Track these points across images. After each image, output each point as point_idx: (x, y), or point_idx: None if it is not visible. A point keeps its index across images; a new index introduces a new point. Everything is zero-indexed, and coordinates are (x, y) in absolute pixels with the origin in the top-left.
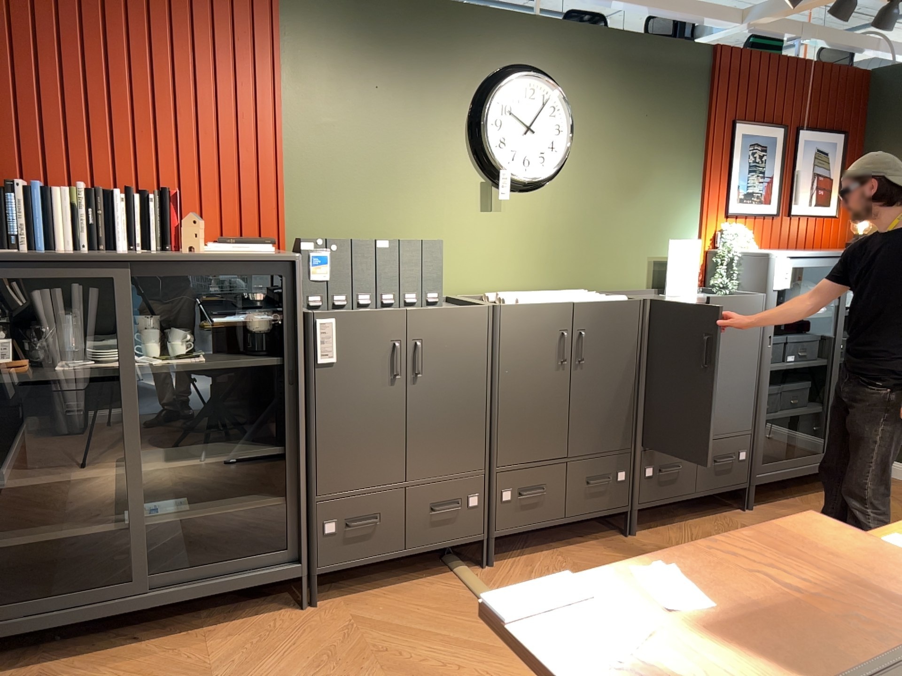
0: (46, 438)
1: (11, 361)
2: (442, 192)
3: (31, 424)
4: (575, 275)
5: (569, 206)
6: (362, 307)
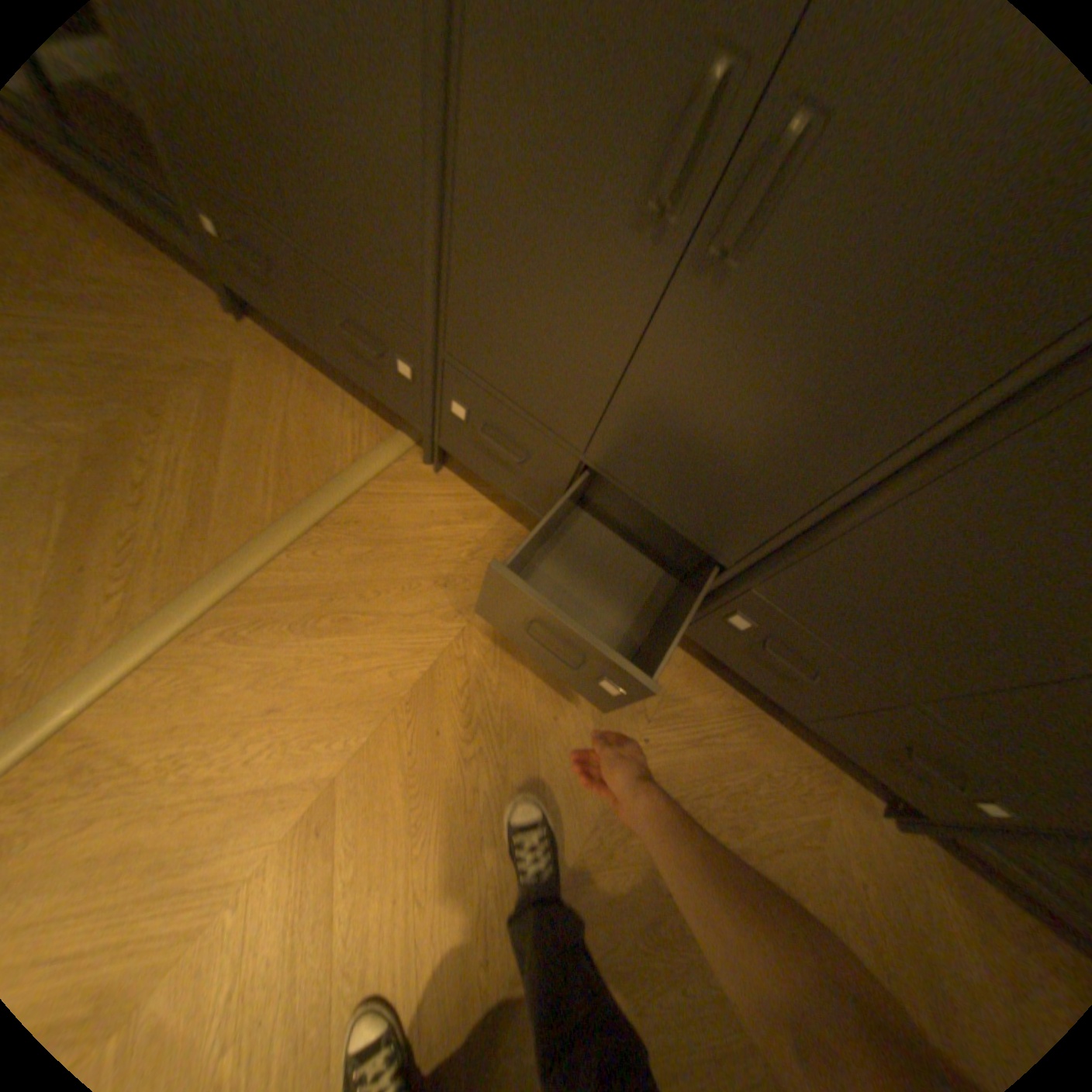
0: None
1: None
2: None
3: None
4: None
5: None
6: None
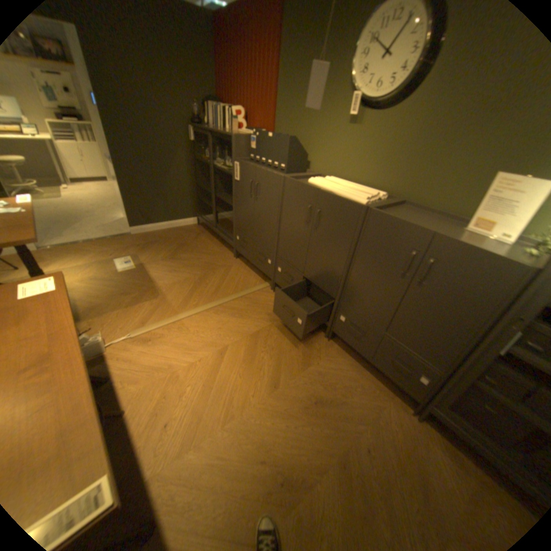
0: (211, 180)
1: (209, 157)
2: (330, 109)
3: (210, 175)
4: (400, 183)
5: (413, 124)
6: (262, 164)
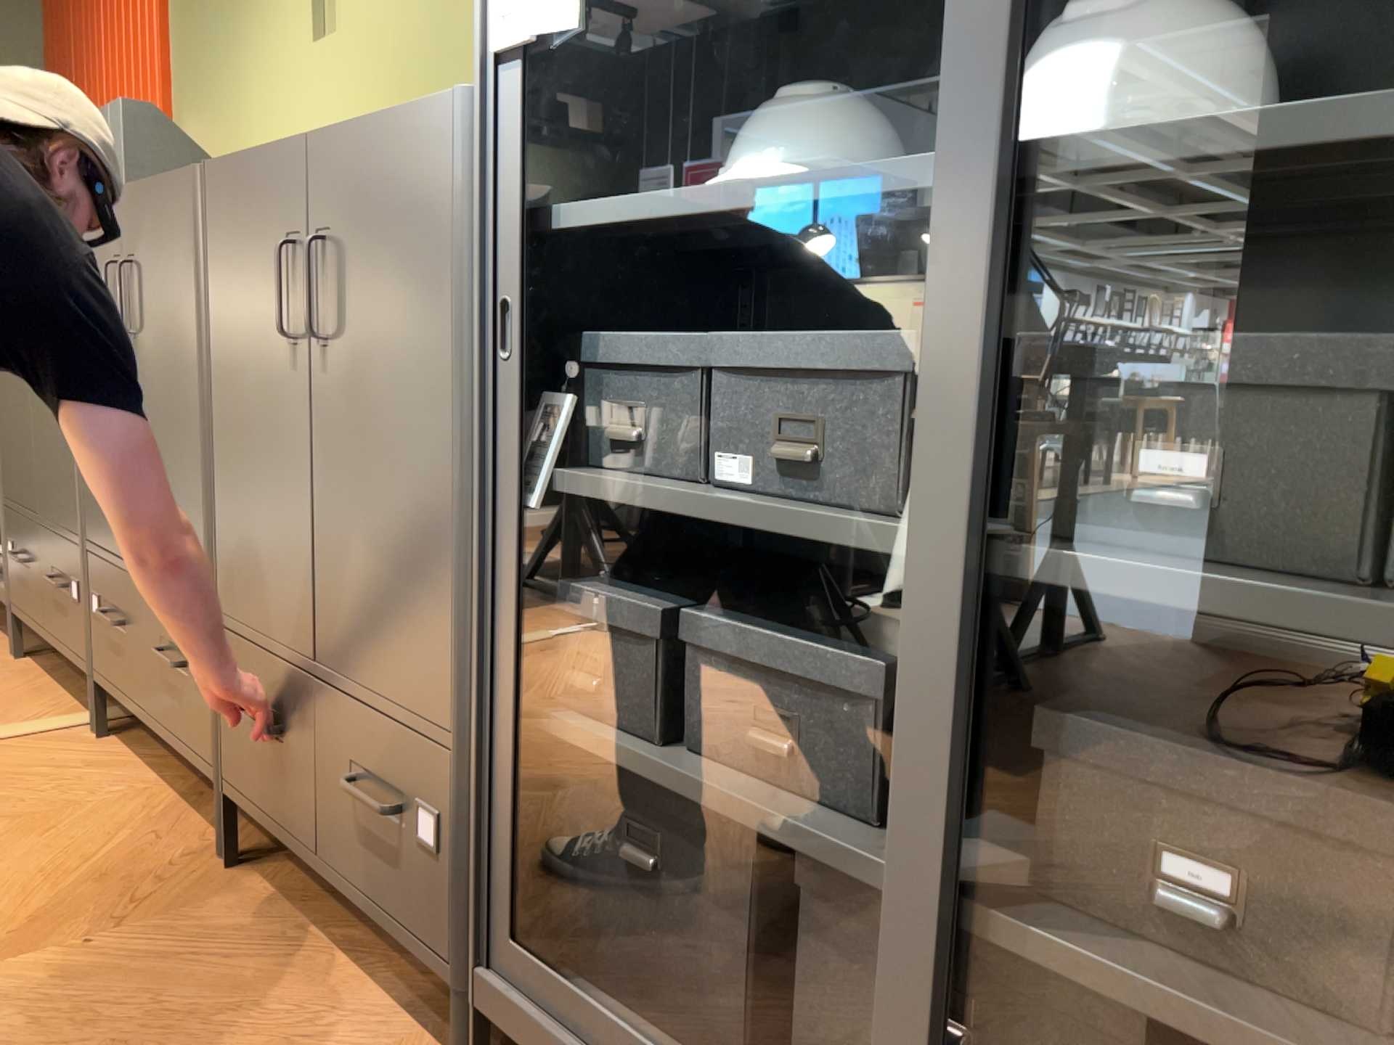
0: None
1: None
2: (275, 25)
3: None
4: None
5: None
6: None
